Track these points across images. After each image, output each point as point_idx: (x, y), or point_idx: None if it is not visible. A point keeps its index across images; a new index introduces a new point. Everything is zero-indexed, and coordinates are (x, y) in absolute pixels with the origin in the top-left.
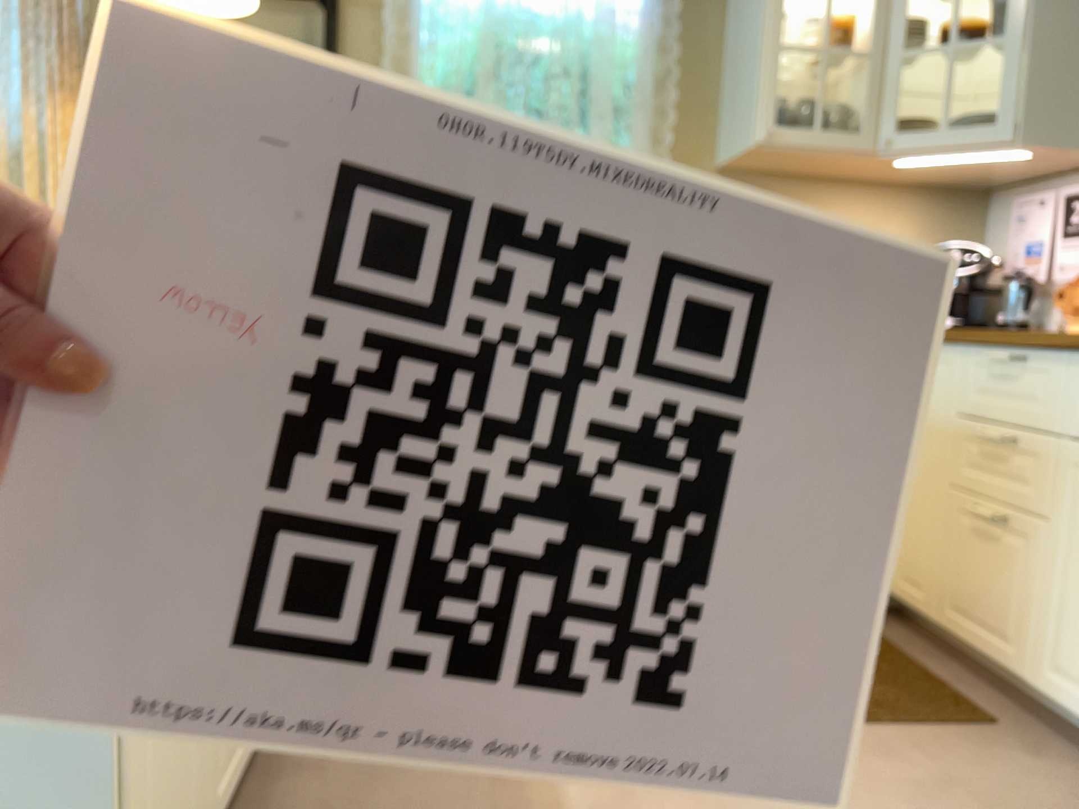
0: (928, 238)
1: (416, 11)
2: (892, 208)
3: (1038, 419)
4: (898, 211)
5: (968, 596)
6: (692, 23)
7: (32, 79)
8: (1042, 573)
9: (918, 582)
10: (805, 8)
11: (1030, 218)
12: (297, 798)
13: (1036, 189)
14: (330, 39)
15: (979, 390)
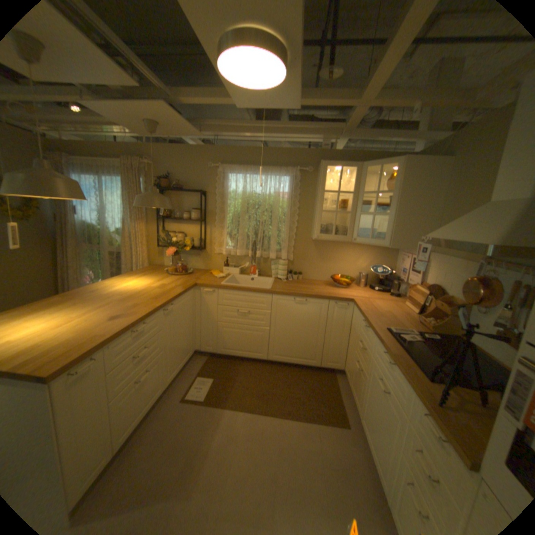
0: (376, 259)
1: (225, 195)
2: (365, 250)
3: (369, 346)
4: (367, 250)
5: (354, 385)
6: (304, 196)
7: (132, 217)
8: (365, 390)
9: (348, 372)
10: (335, 195)
11: (404, 260)
12: (155, 428)
13: (409, 250)
14: (201, 205)
15: (362, 328)
